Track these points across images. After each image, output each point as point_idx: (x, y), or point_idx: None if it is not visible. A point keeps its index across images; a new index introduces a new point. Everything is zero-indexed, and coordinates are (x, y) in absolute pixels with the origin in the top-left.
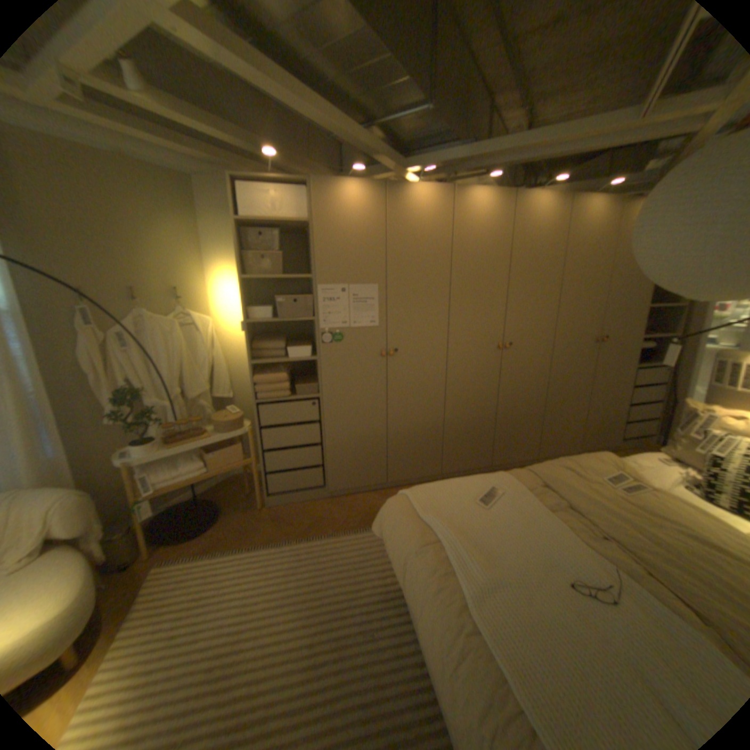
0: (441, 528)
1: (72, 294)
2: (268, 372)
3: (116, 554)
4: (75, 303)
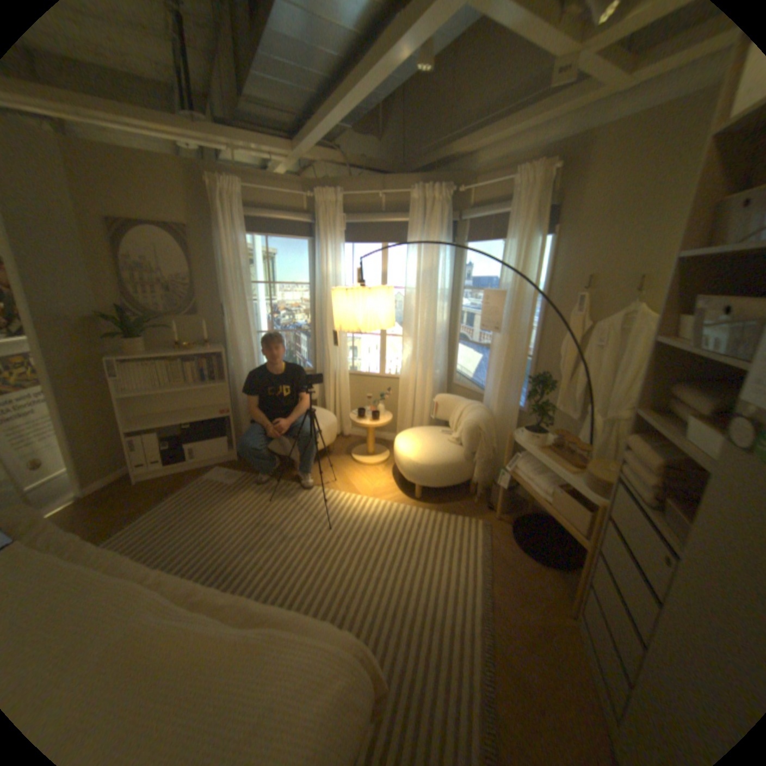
0: (228, 643)
1: (586, 280)
2: (666, 445)
3: (492, 494)
4: (584, 289)
